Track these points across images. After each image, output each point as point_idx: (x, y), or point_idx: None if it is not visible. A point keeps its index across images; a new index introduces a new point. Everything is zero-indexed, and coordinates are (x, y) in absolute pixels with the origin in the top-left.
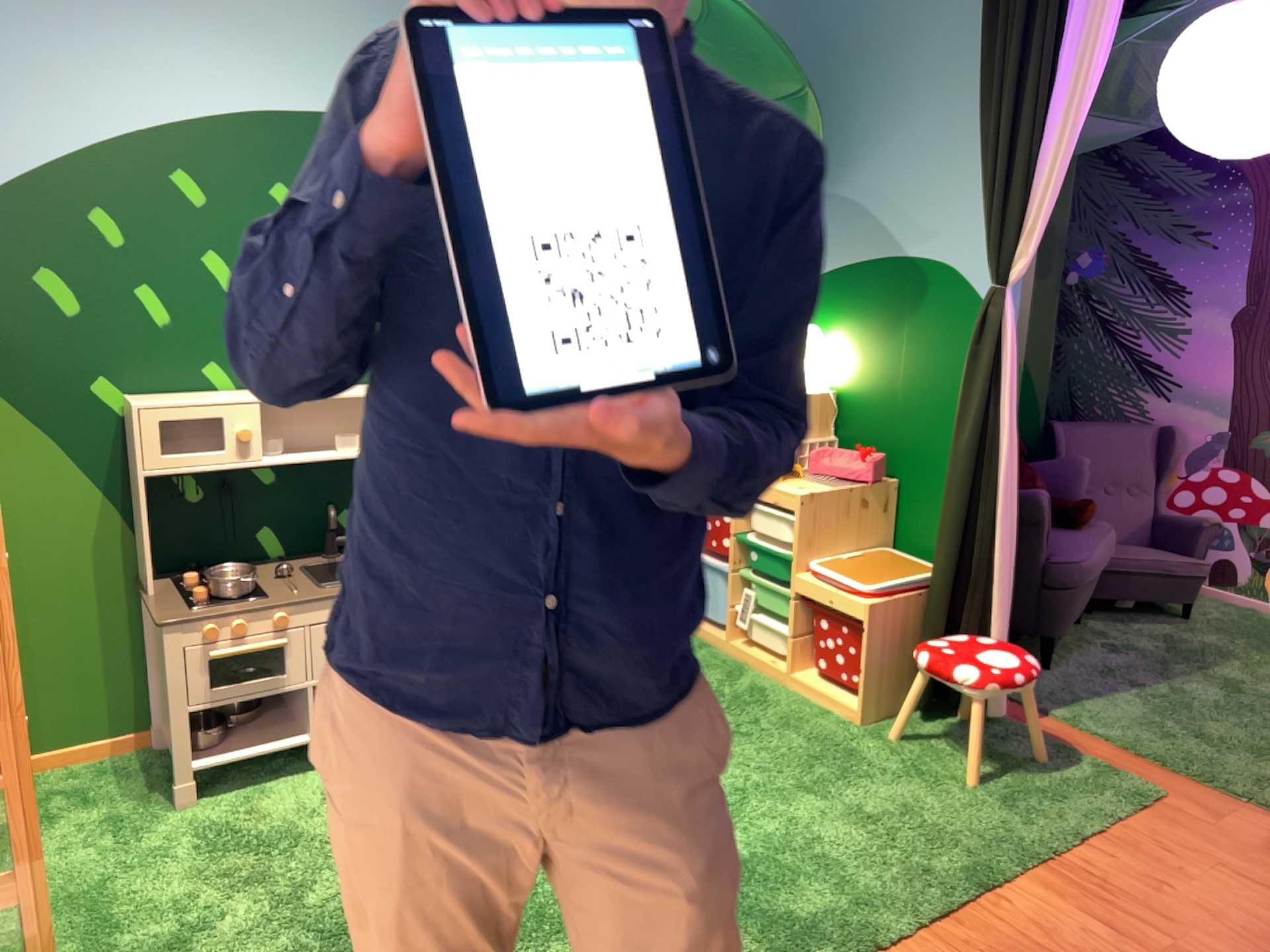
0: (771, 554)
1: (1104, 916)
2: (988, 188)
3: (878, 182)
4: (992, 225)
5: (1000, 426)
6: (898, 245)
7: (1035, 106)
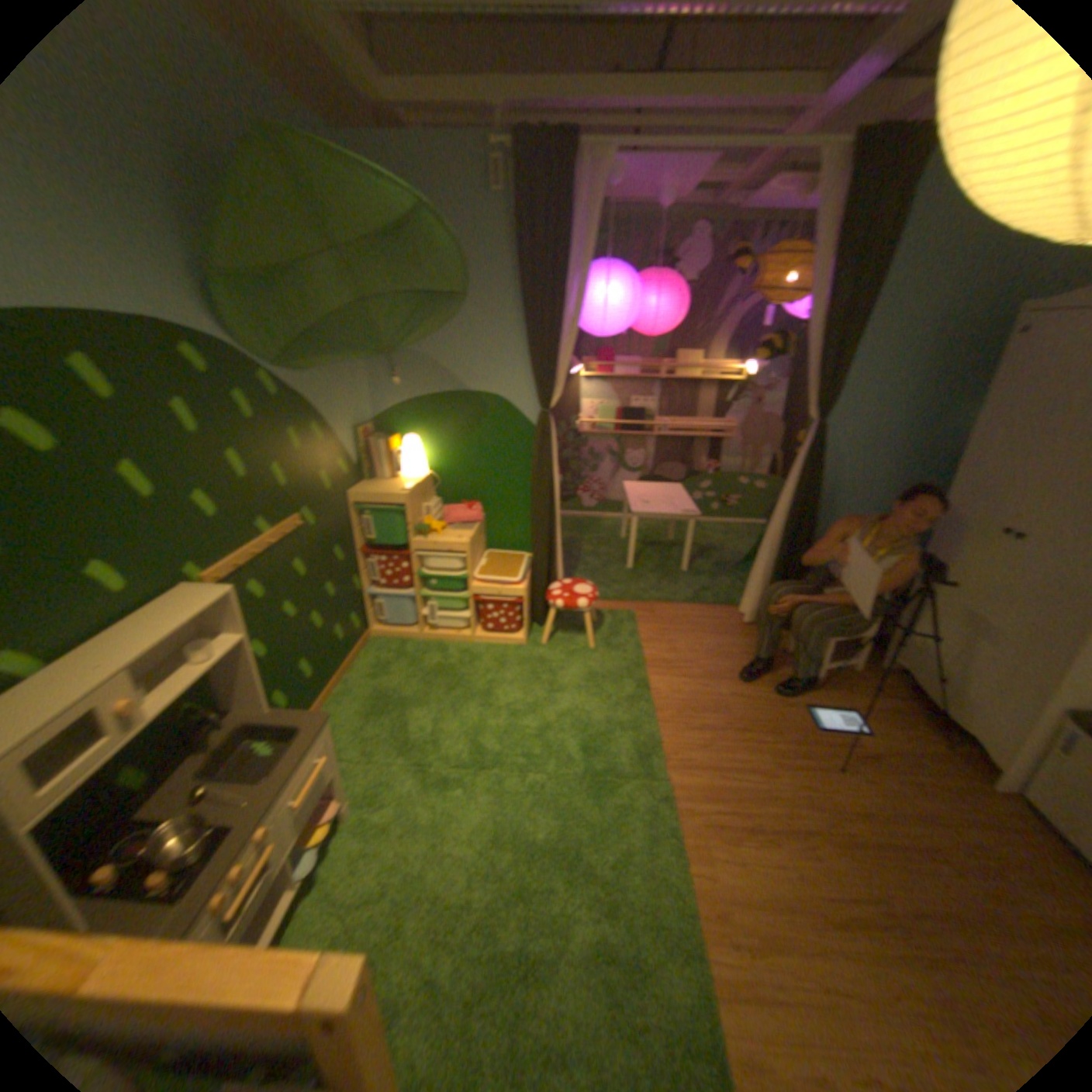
0: (448, 580)
1: (677, 675)
2: (535, 359)
3: (439, 346)
4: (540, 380)
5: (553, 482)
6: (461, 385)
7: (558, 316)
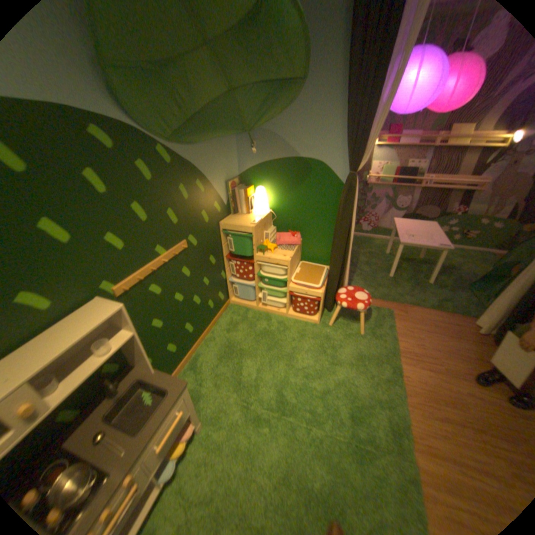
0: (276, 280)
1: (425, 367)
2: (353, 132)
3: (284, 124)
4: (354, 149)
5: (352, 223)
6: (296, 152)
7: (378, 95)
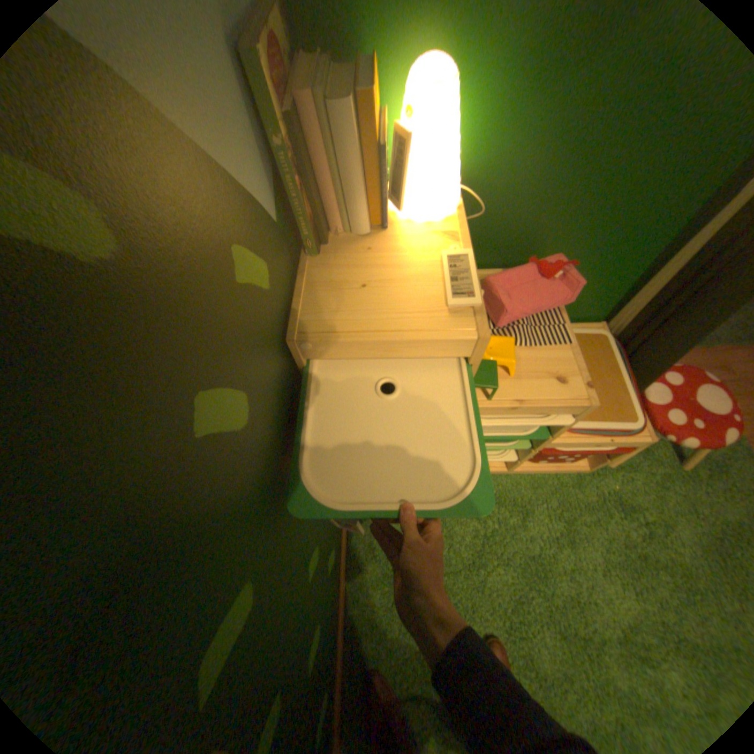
0: (516, 441)
1: None
2: None
3: None
4: None
5: None
6: None
7: None
